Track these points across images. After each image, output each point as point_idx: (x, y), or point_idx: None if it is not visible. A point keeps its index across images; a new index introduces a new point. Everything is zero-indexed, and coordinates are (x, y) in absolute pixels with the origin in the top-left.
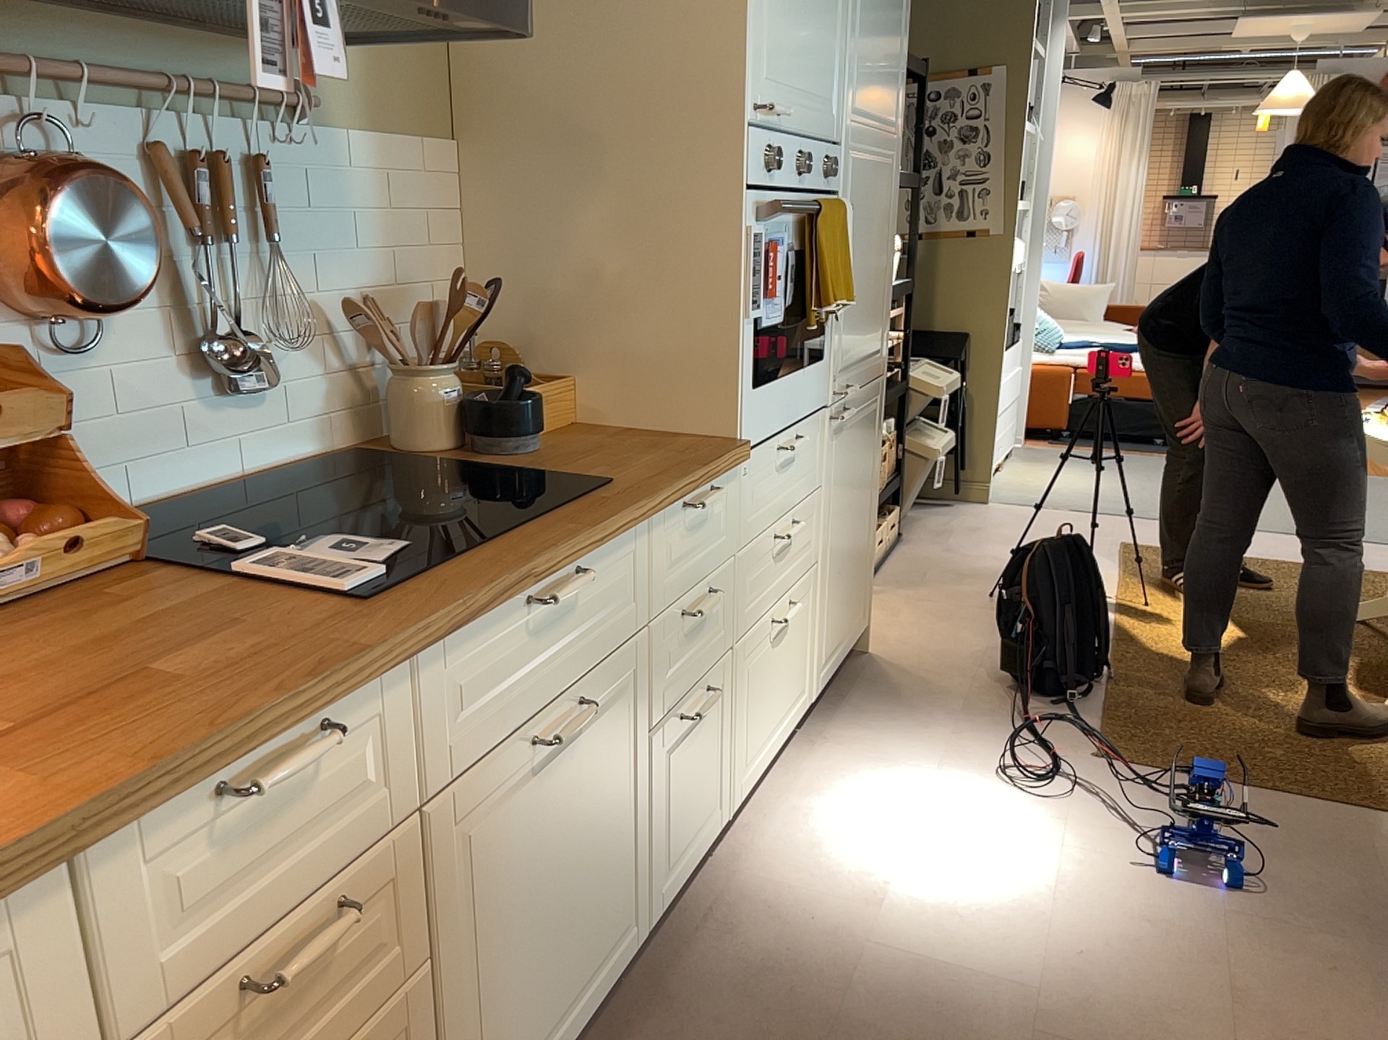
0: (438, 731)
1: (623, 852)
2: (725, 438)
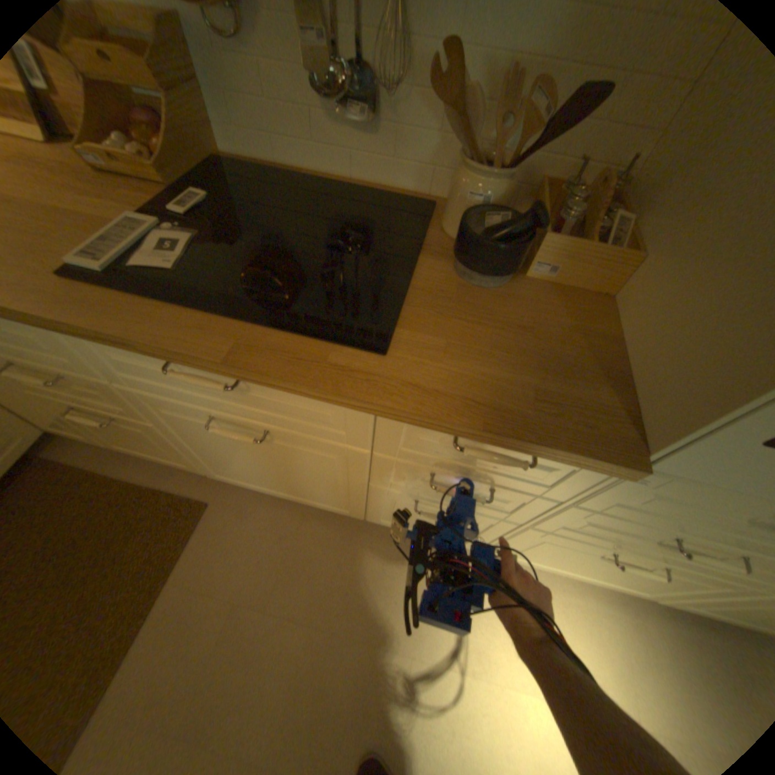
0: (100, 365)
1: (333, 494)
2: (645, 440)
